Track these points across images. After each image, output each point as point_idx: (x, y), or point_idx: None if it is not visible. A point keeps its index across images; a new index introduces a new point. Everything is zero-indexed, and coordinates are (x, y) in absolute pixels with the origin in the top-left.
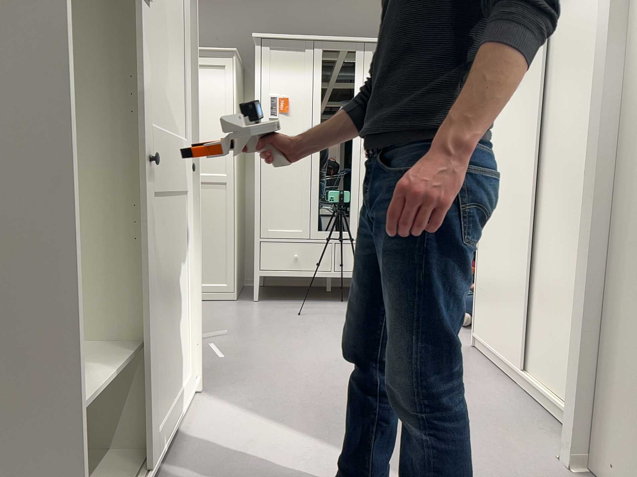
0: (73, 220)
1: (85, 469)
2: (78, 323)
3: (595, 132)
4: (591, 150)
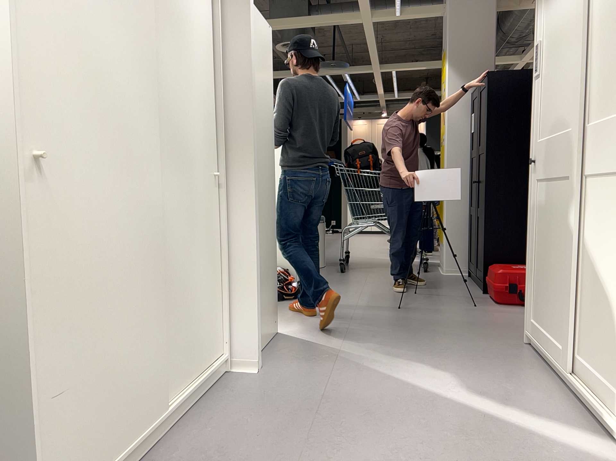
0: (531, 187)
1: (528, 282)
2: (530, 225)
3: (254, 133)
4: (252, 144)
